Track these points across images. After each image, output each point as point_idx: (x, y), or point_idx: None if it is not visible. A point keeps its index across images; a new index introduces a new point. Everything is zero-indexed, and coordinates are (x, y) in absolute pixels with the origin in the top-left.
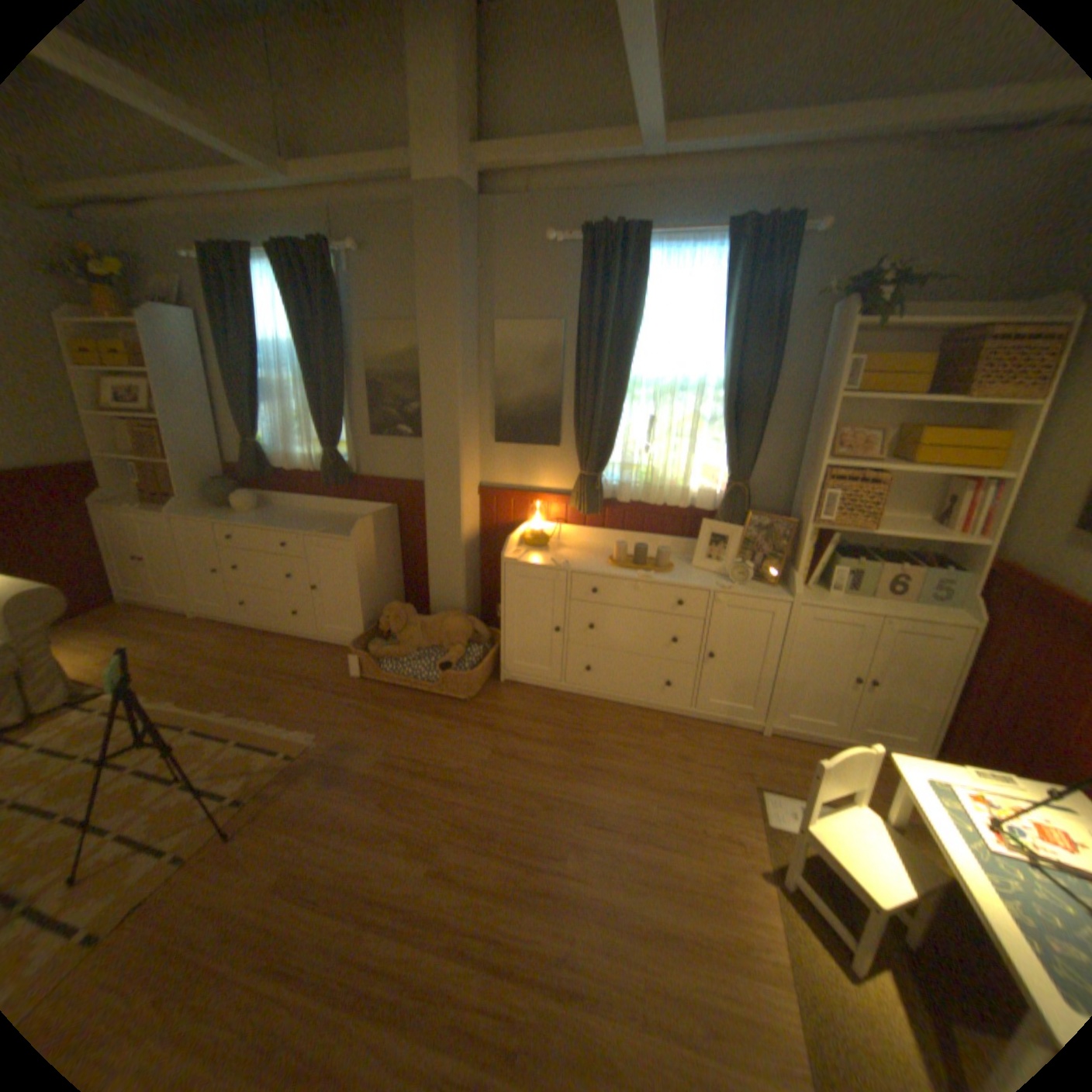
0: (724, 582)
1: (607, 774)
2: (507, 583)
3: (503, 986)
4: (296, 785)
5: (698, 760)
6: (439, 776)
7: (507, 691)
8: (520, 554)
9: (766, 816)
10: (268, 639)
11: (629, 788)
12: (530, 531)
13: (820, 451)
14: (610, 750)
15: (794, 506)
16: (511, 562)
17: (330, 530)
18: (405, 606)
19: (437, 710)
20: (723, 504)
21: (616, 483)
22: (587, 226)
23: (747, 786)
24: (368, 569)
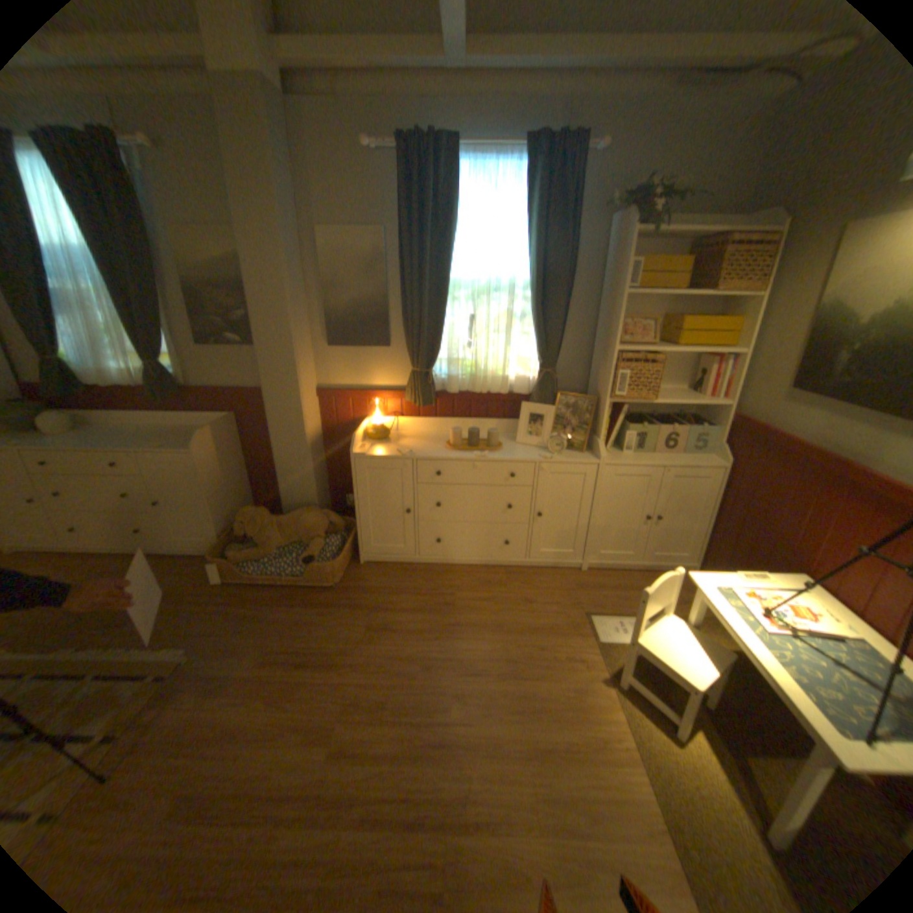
0: (544, 453)
1: (468, 627)
2: (357, 475)
3: (417, 837)
4: (172, 704)
5: (537, 600)
6: (320, 662)
7: (368, 571)
8: (366, 448)
9: (596, 634)
10: (109, 561)
11: (488, 635)
12: (372, 426)
13: (611, 339)
14: (467, 606)
15: (590, 385)
16: (358, 456)
17: (165, 444)
18: (258, 509)
19: (306, 600)
20: (537, 388)
21: (445, 377)
22: (399, 133)
23: (578, 613)
24: (212, 478)
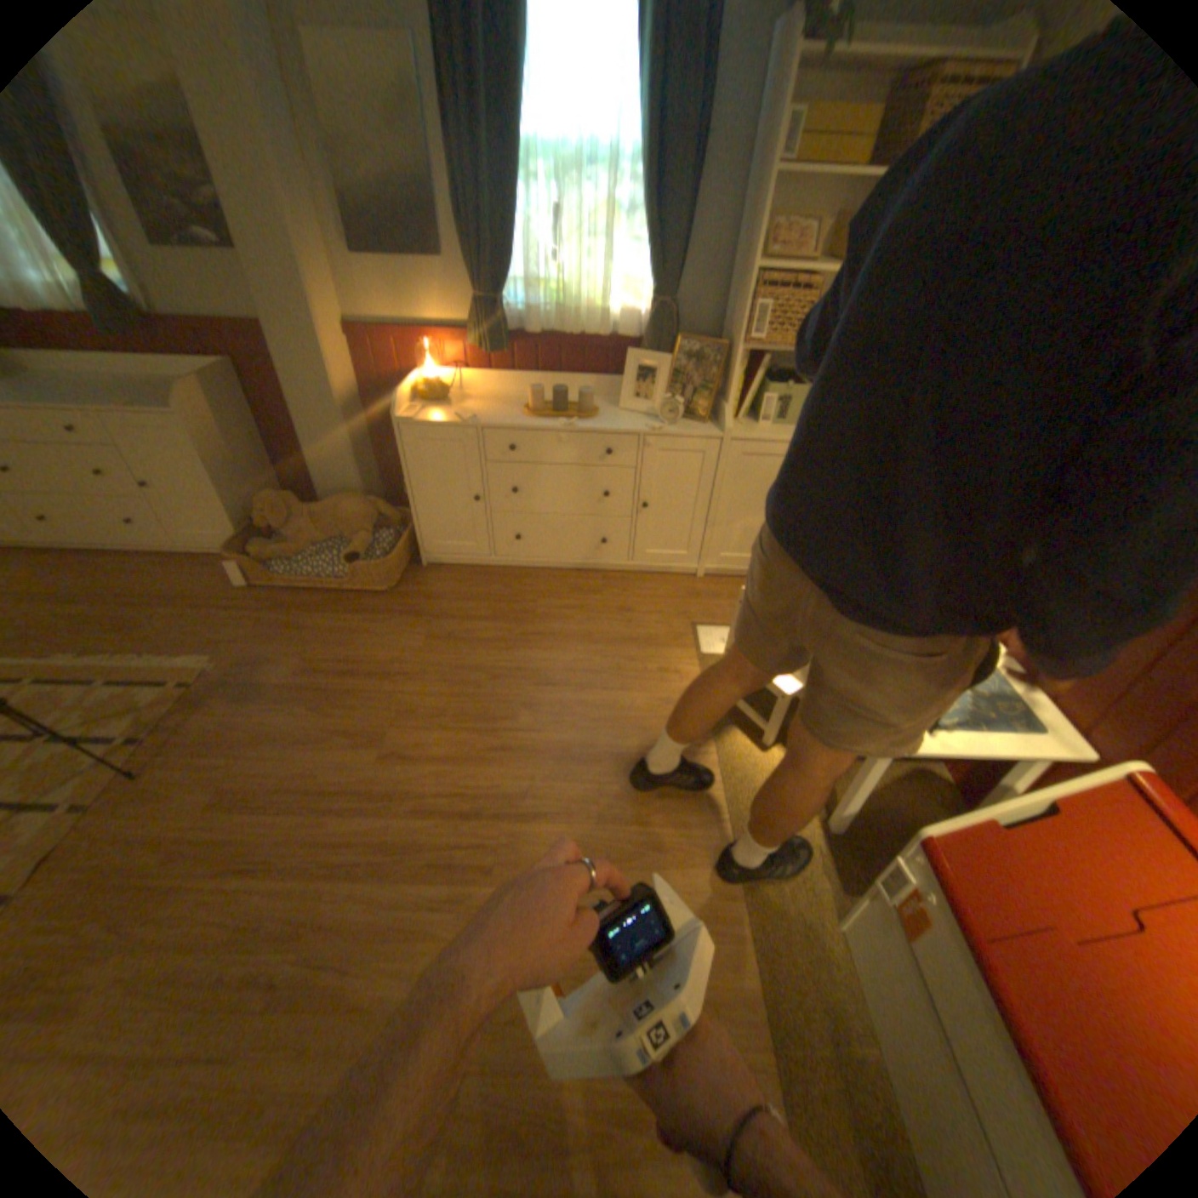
0: (652, 423)
1: (549, 637)
2: (407, 450)
3: (471, 825)
4: (201, 710)
5: (636, 608)
6: (371, 670)
7: (432, 575)
8: (414, 413)
9: (697, 645)
10: (101, 560)
11: (571, 645)
12: (422, 382)
13: (752, 250)
14: (550, 614)
15: (724, 326)
16: (406, 424)
17: (137, 401)
18: (281, 495)
19: (354, 606)
20: (649, 328)
21: (522, 308)
22: None
23: (681, 623)
24: (213, 452)
